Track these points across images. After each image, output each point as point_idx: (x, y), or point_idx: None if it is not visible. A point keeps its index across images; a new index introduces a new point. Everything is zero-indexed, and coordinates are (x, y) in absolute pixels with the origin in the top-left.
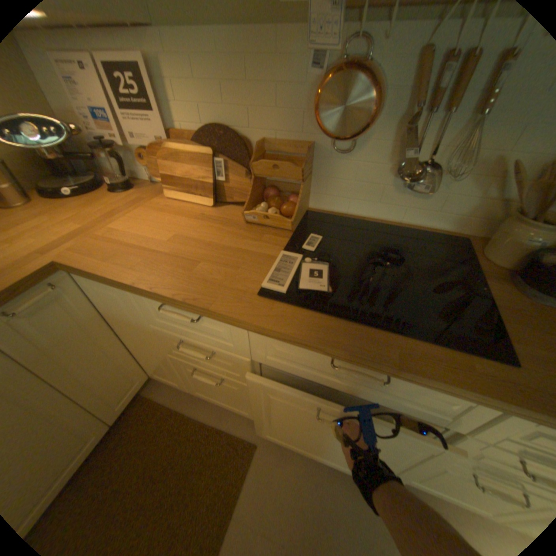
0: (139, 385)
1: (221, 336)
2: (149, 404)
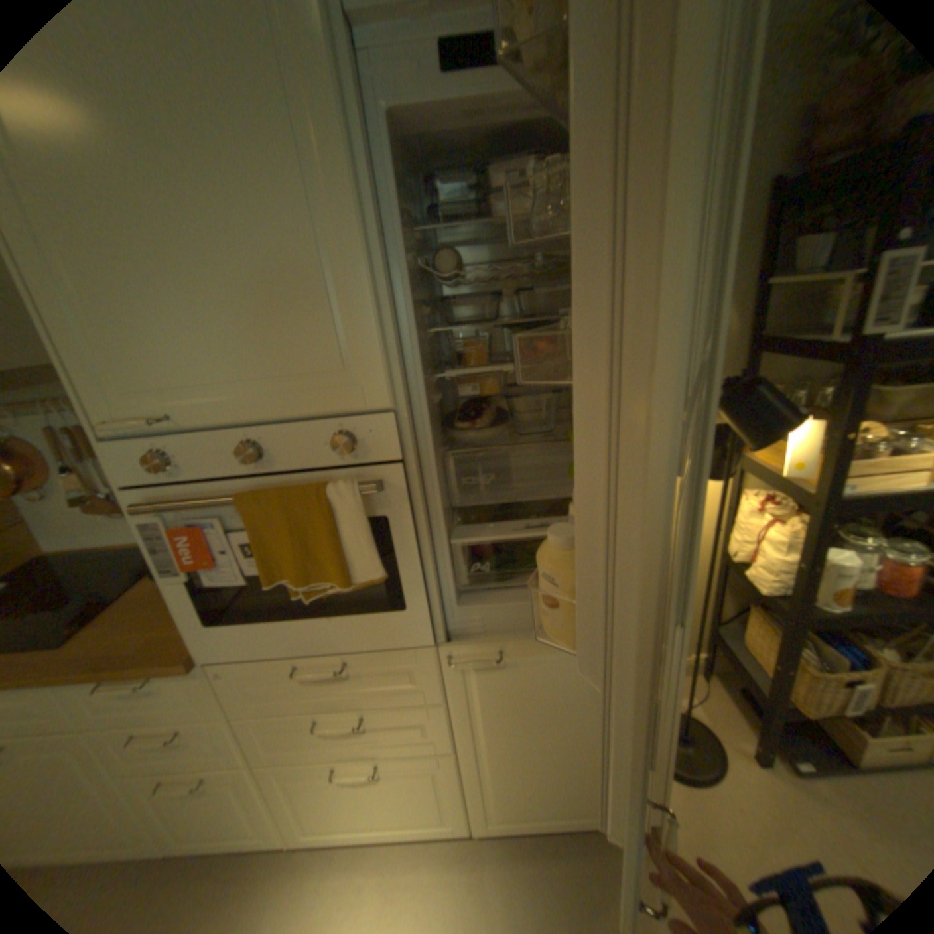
0: None
1: None
2: None
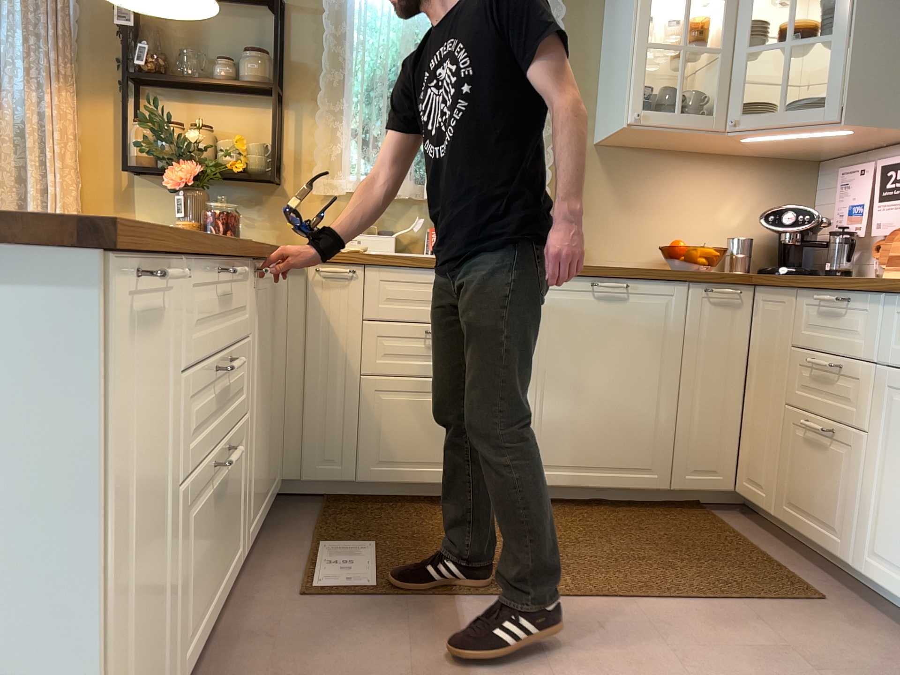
0: (722, 484)
1: (858, 330)
2: (715, 518)
